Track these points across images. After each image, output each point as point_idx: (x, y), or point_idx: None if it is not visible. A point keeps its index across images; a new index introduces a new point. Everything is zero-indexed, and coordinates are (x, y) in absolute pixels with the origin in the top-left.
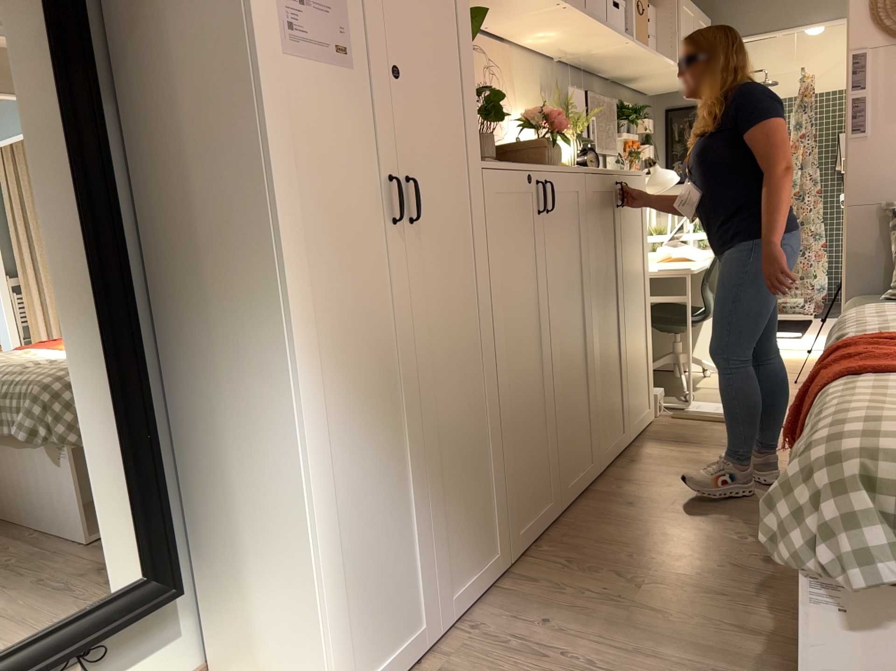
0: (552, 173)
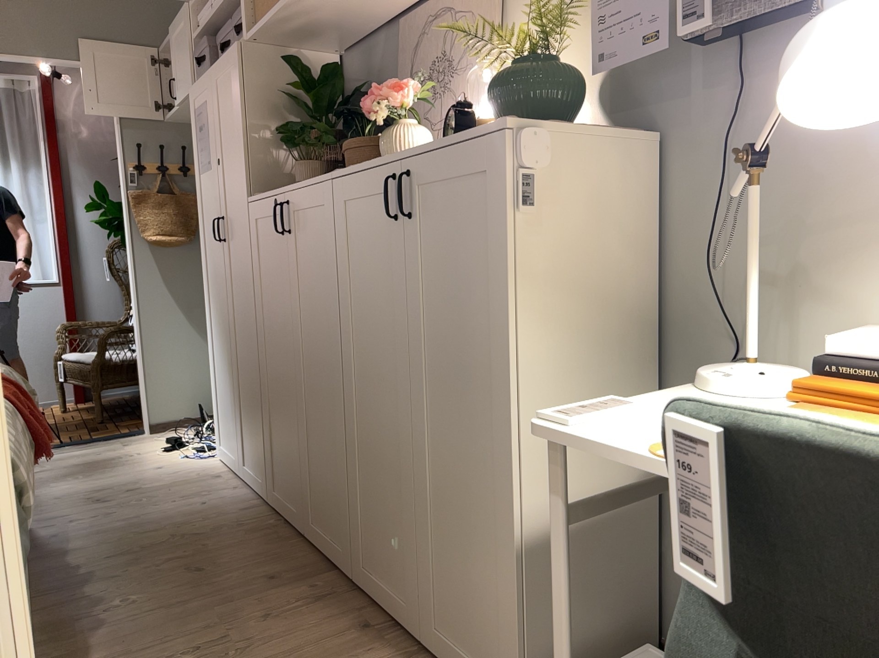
0: (291, 192)
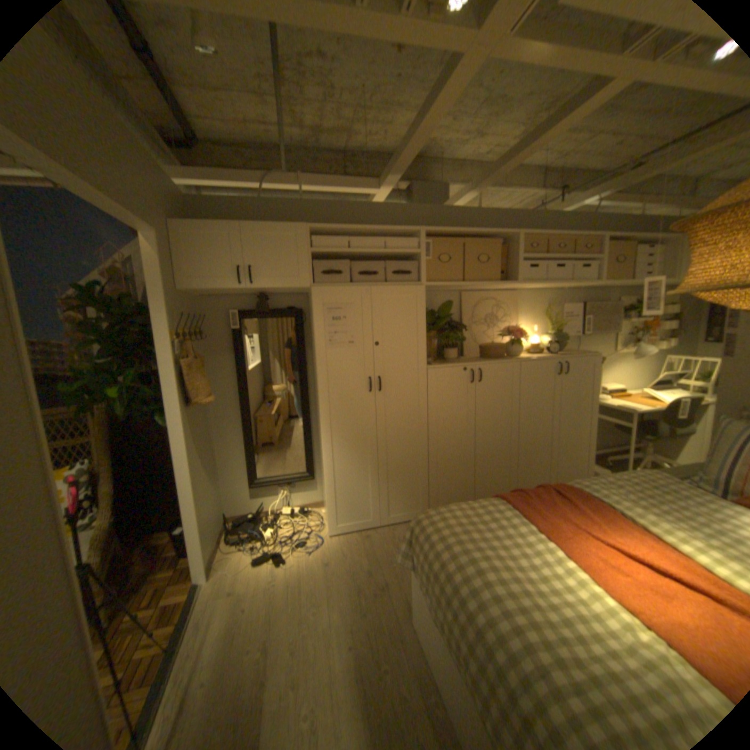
0: (485, 365)
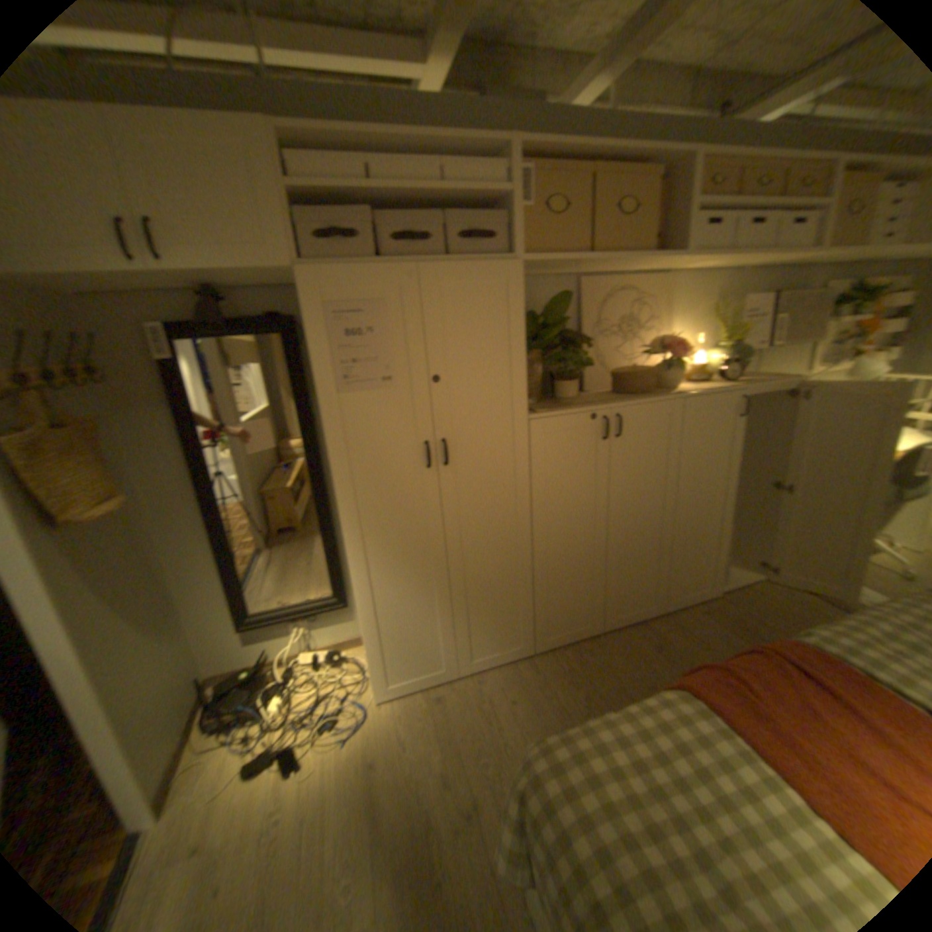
0: (627, 408)
